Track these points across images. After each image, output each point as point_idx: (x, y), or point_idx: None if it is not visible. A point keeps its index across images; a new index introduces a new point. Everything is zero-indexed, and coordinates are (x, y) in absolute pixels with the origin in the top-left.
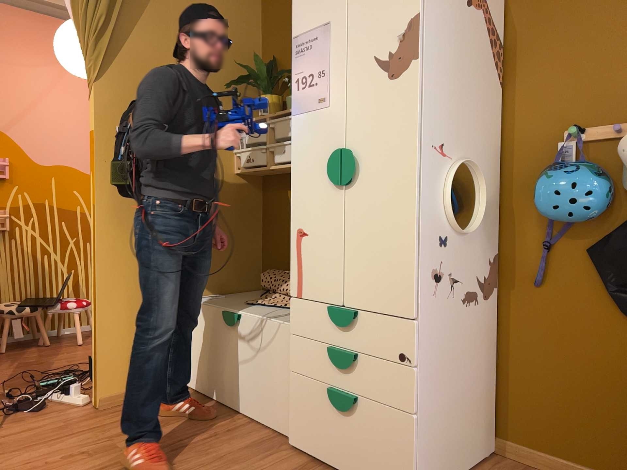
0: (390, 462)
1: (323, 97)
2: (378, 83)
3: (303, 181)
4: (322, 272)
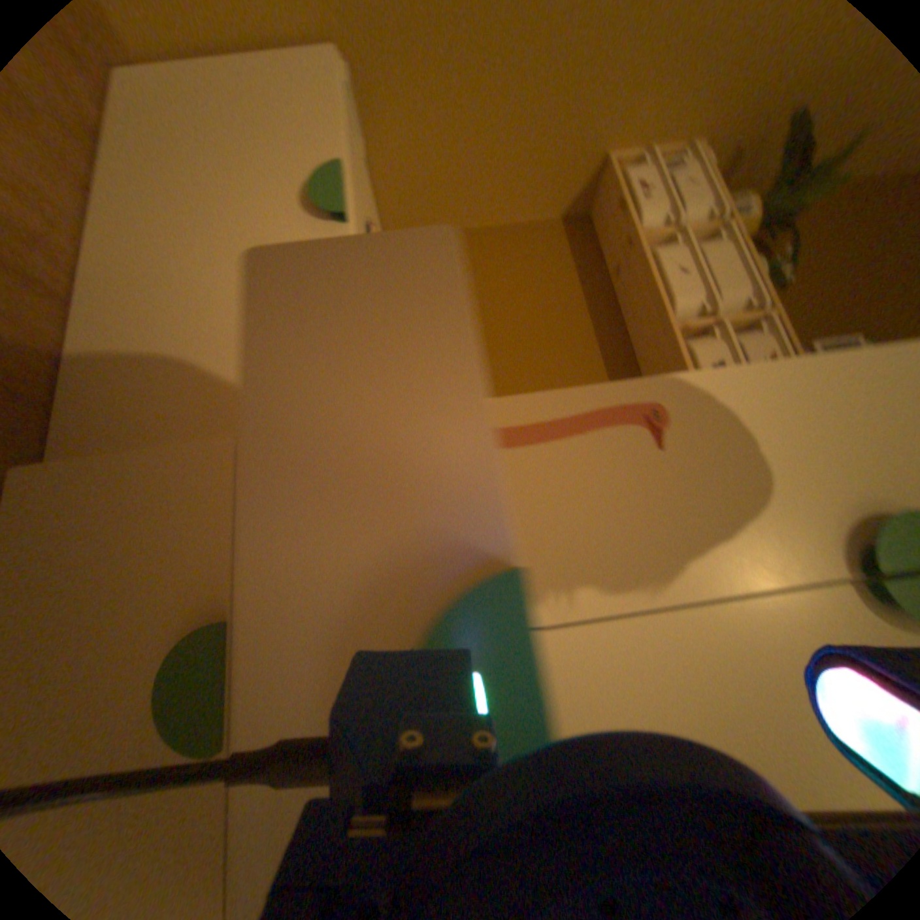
0: None
1: None
2: None
3: (800, 415)
4: (570, 530)
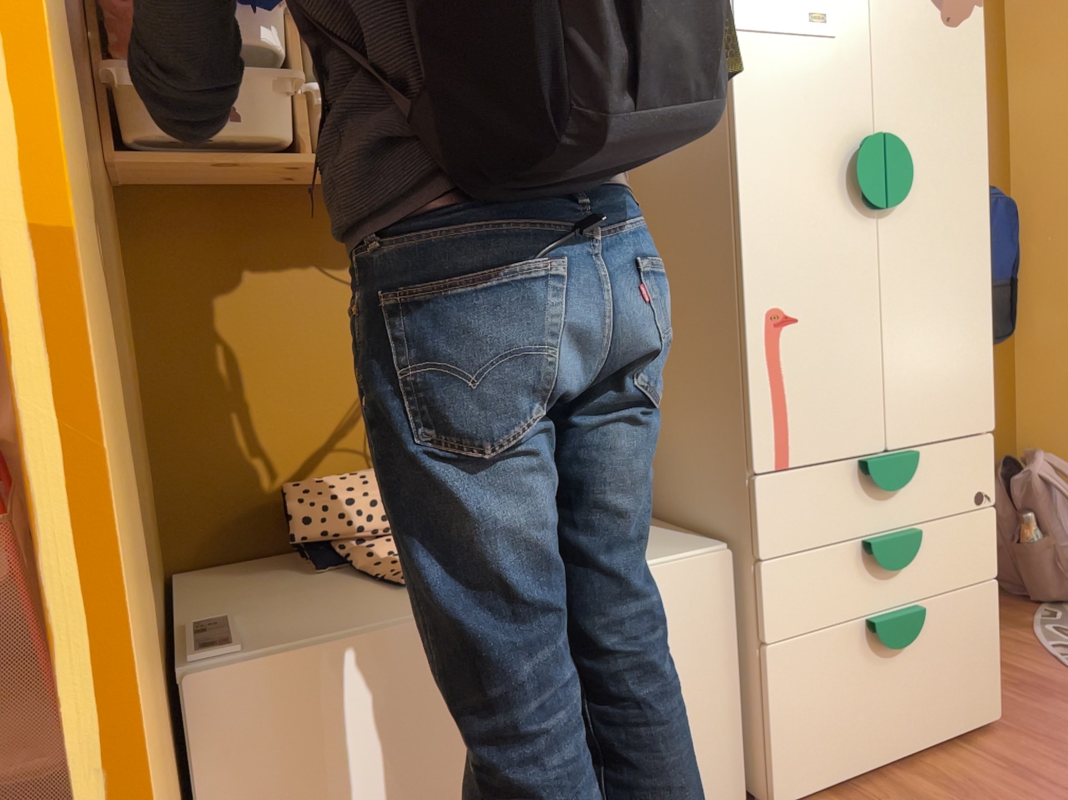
0: (971, 673)
1: (822, 12)
2: (927, 24)
3: (781, 198)
4: (839, 395)
